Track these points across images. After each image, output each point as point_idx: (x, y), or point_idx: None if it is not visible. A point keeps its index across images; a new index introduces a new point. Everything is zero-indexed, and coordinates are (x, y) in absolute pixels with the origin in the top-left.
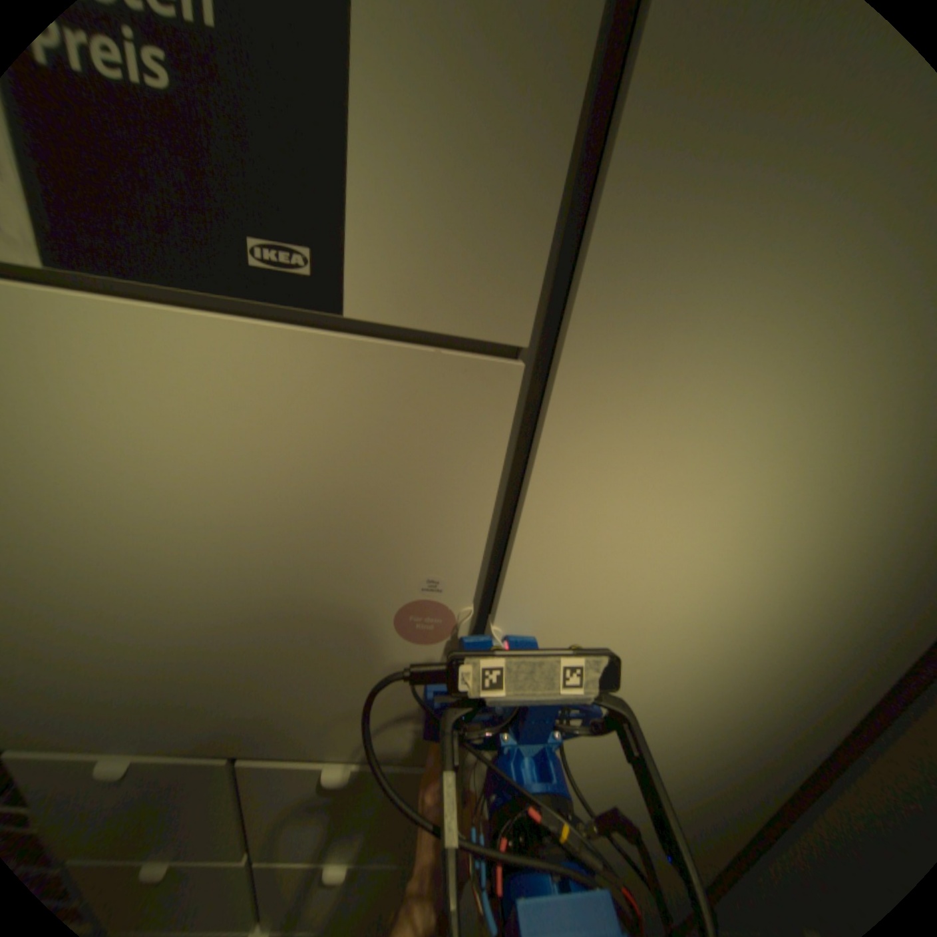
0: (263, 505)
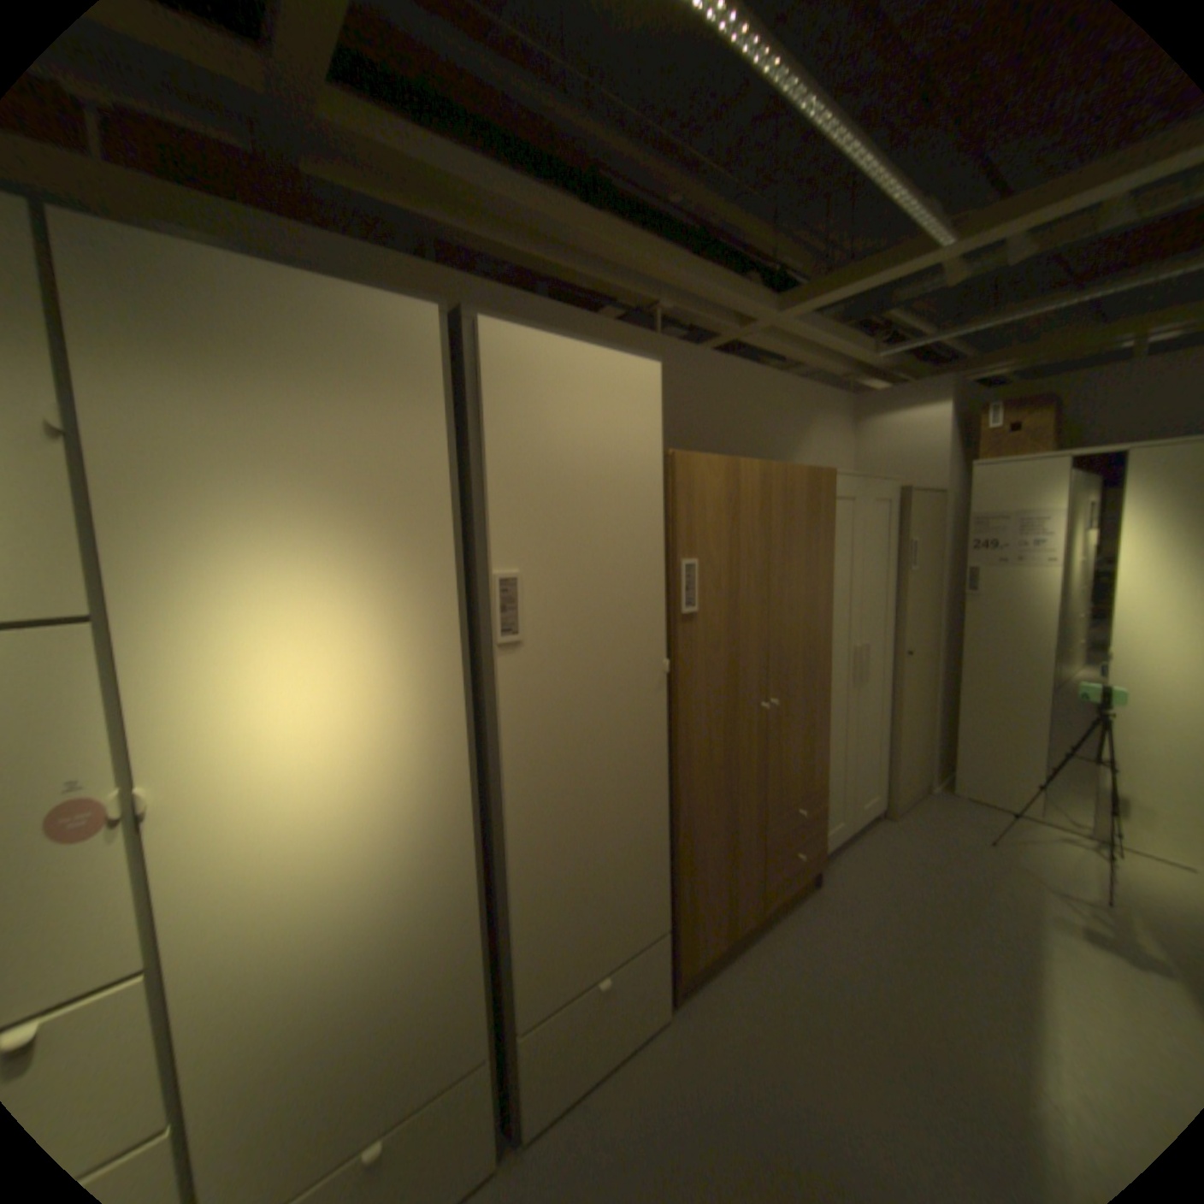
0: None
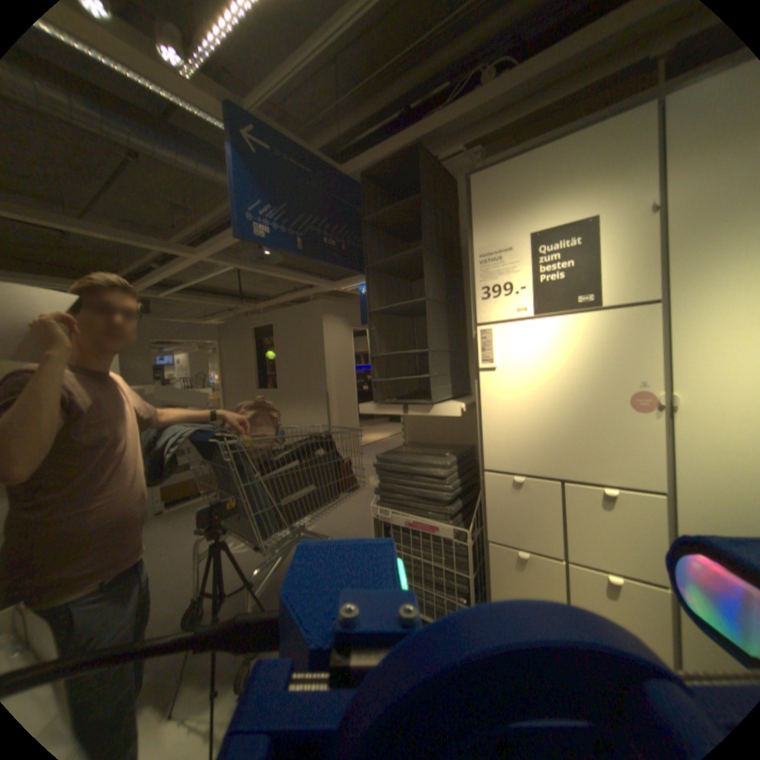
0: (579, 364)
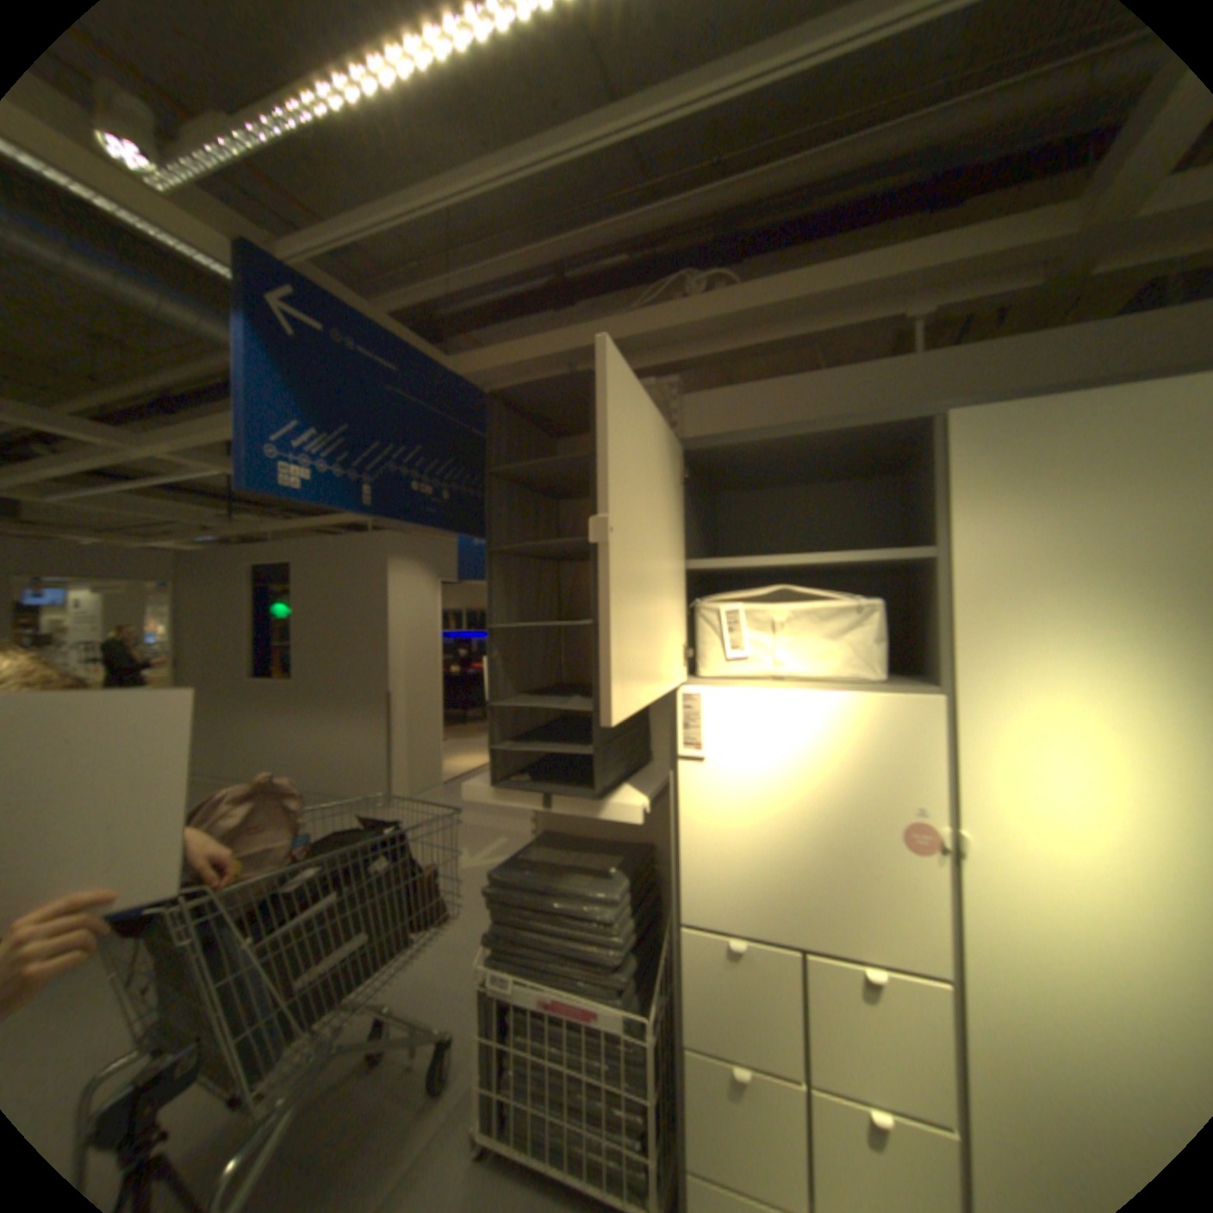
0: (833, 771)
